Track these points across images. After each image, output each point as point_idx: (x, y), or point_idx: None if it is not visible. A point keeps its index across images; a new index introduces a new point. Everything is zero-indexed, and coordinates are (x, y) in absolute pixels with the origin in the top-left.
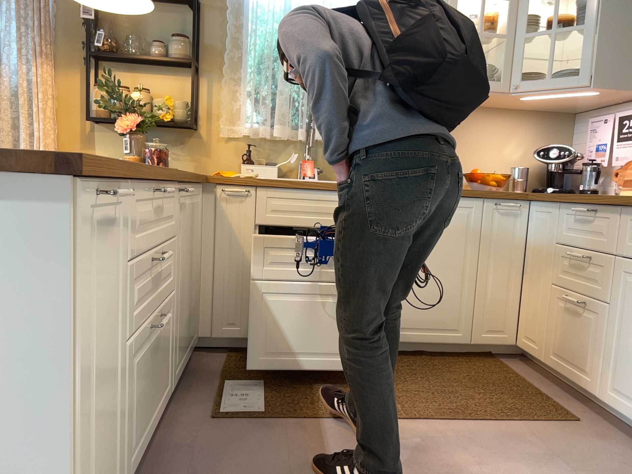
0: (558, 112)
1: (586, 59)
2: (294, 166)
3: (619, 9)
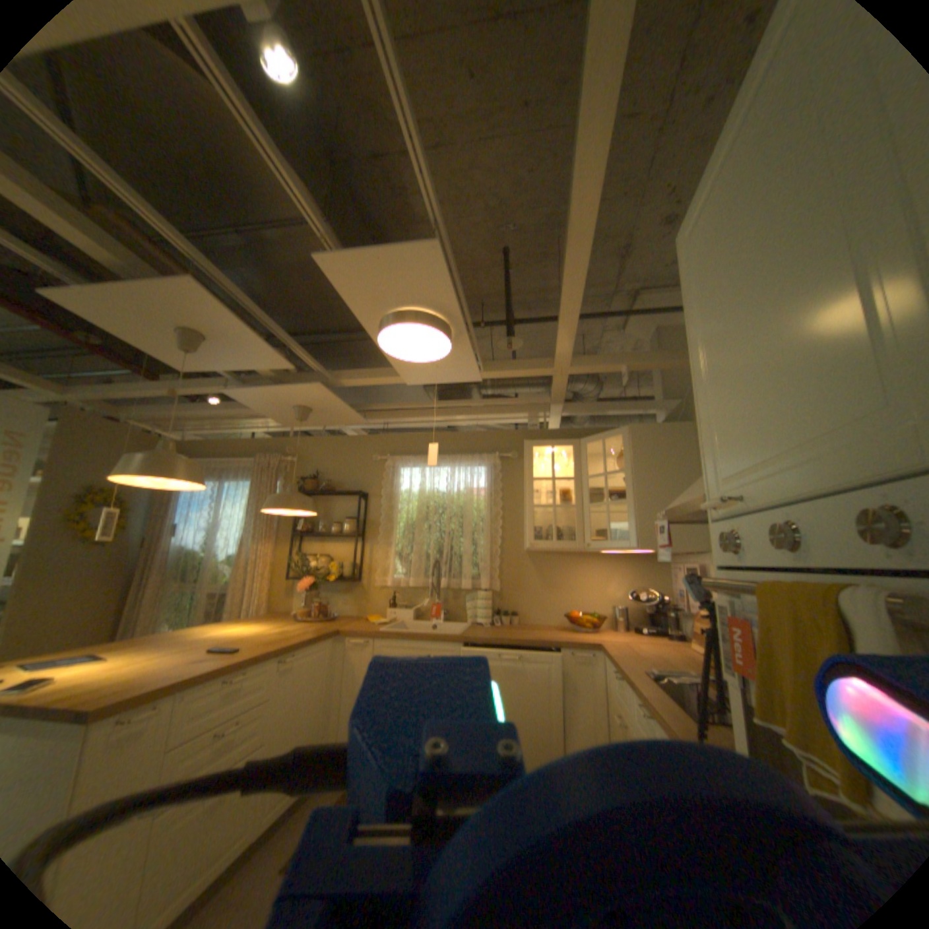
0: (650, 555)
1: (631, 527)
2: (429, 608)
3: (650, 487)
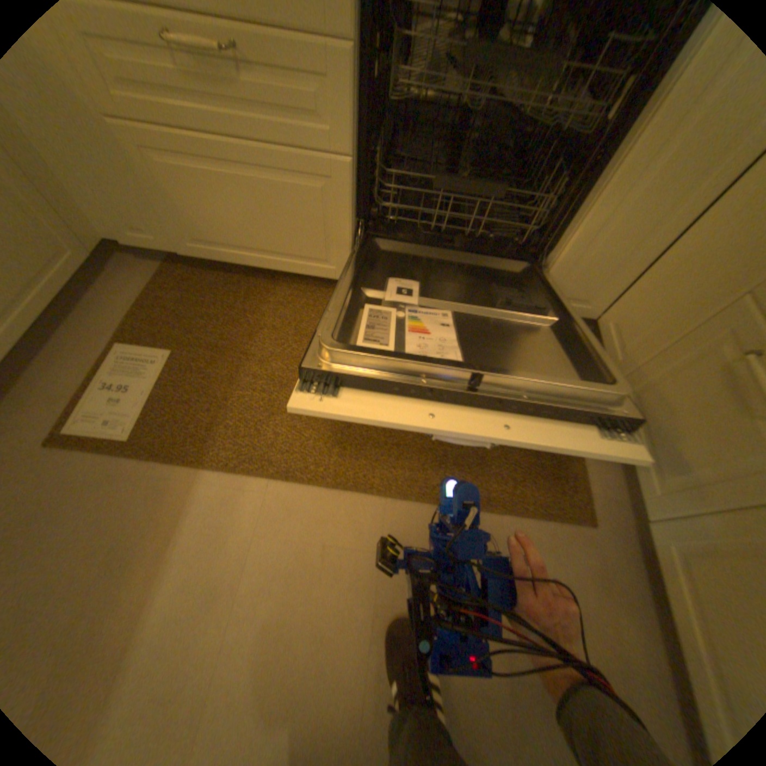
0: None
1: None
2: None
3: None
